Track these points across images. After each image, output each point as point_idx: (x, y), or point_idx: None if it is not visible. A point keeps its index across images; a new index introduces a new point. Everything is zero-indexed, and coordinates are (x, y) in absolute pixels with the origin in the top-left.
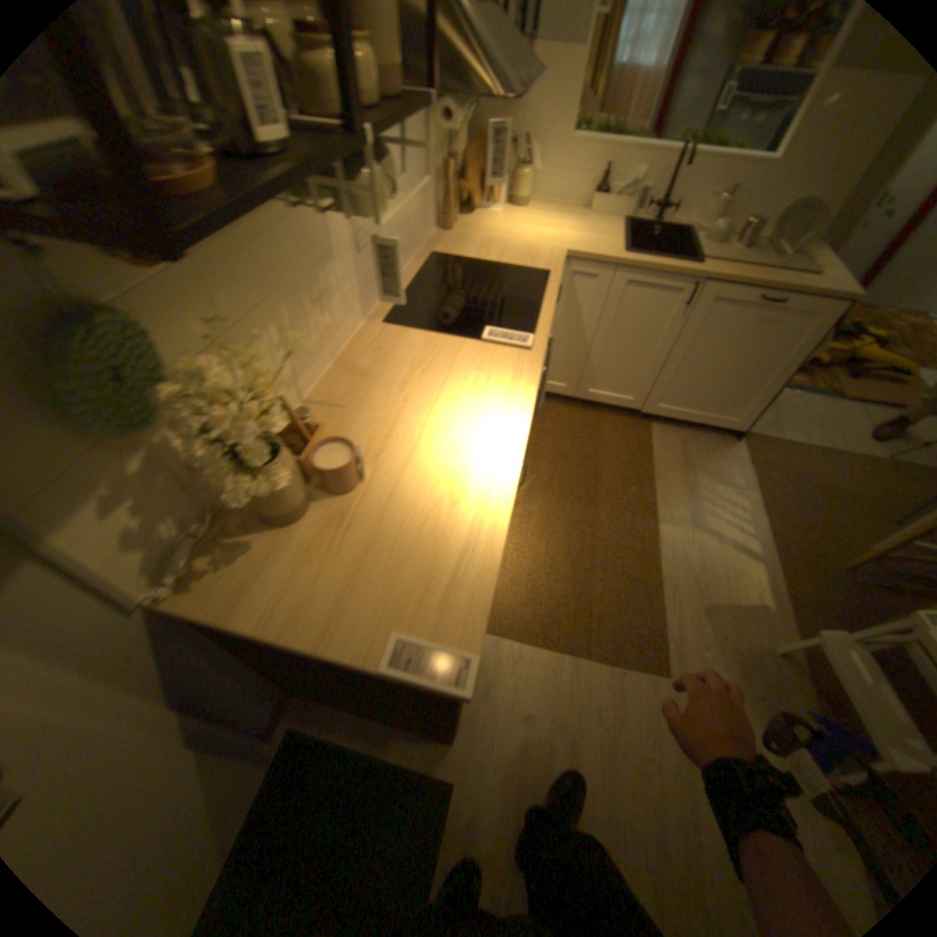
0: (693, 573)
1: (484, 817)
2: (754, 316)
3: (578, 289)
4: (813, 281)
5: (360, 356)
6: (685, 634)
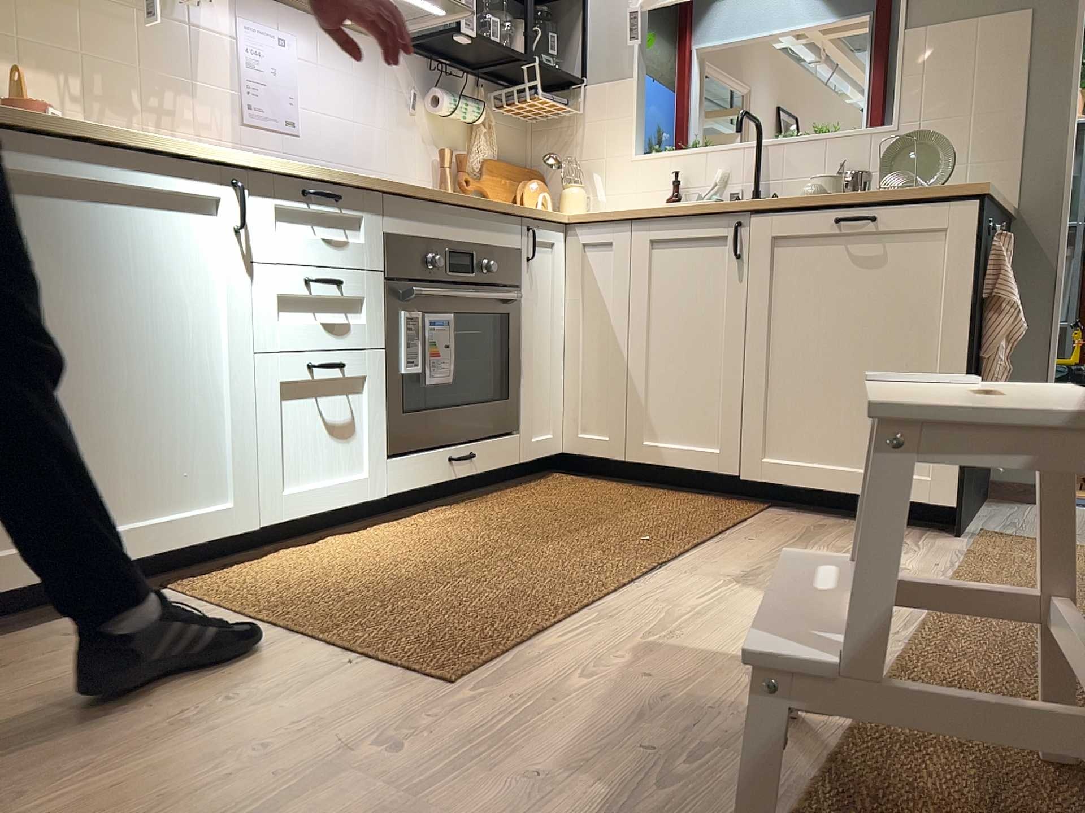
0: (665, 614)
1: None
2: (844, 258)
3: (596, 267)
4: (904, 190)
5: None
6: (551, 652)
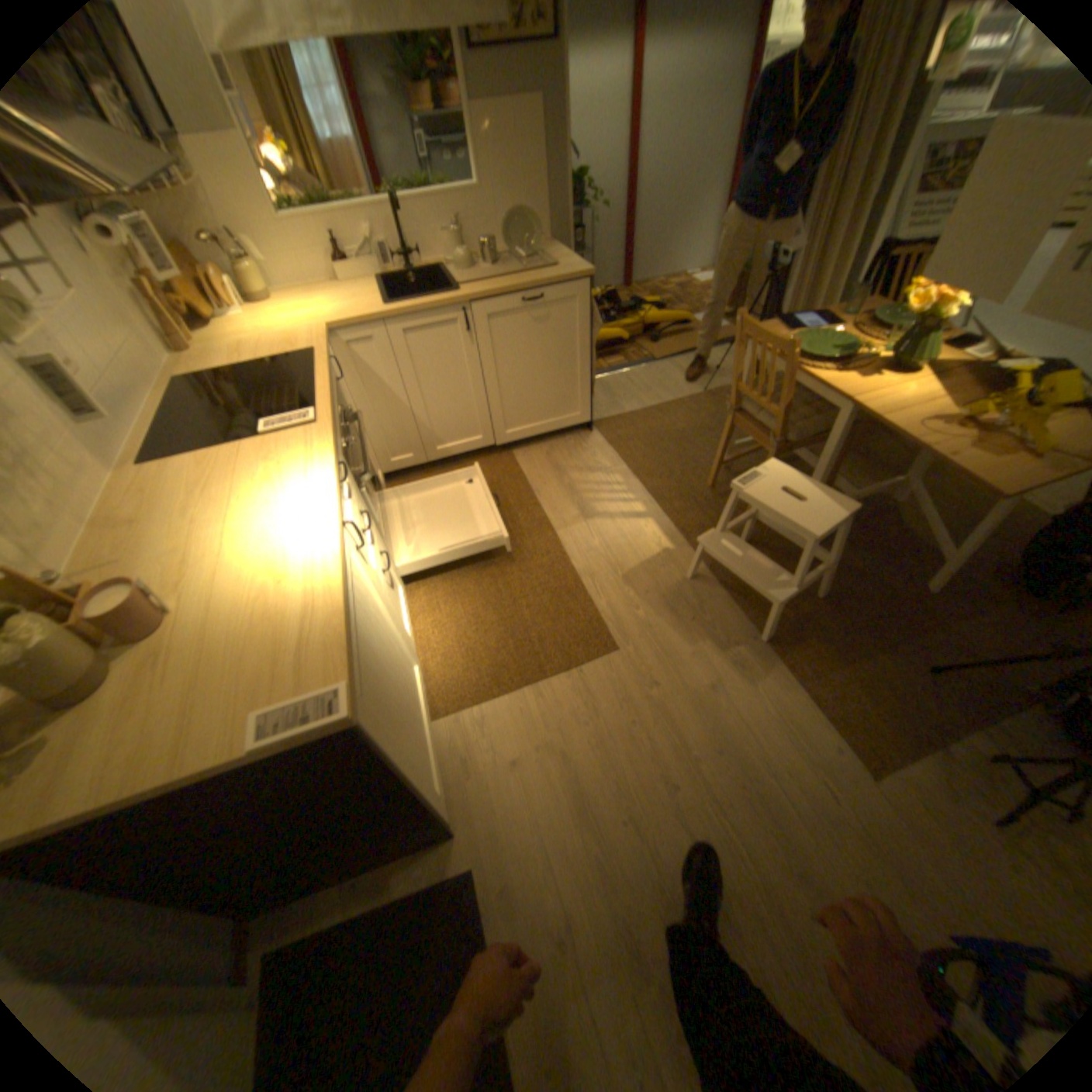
0: (600, 556)
1: (513, 871)
2: (529, 320)
3: (364, 356)
4: (552, 273)
5: (123, 504)
6: (614, 607)
